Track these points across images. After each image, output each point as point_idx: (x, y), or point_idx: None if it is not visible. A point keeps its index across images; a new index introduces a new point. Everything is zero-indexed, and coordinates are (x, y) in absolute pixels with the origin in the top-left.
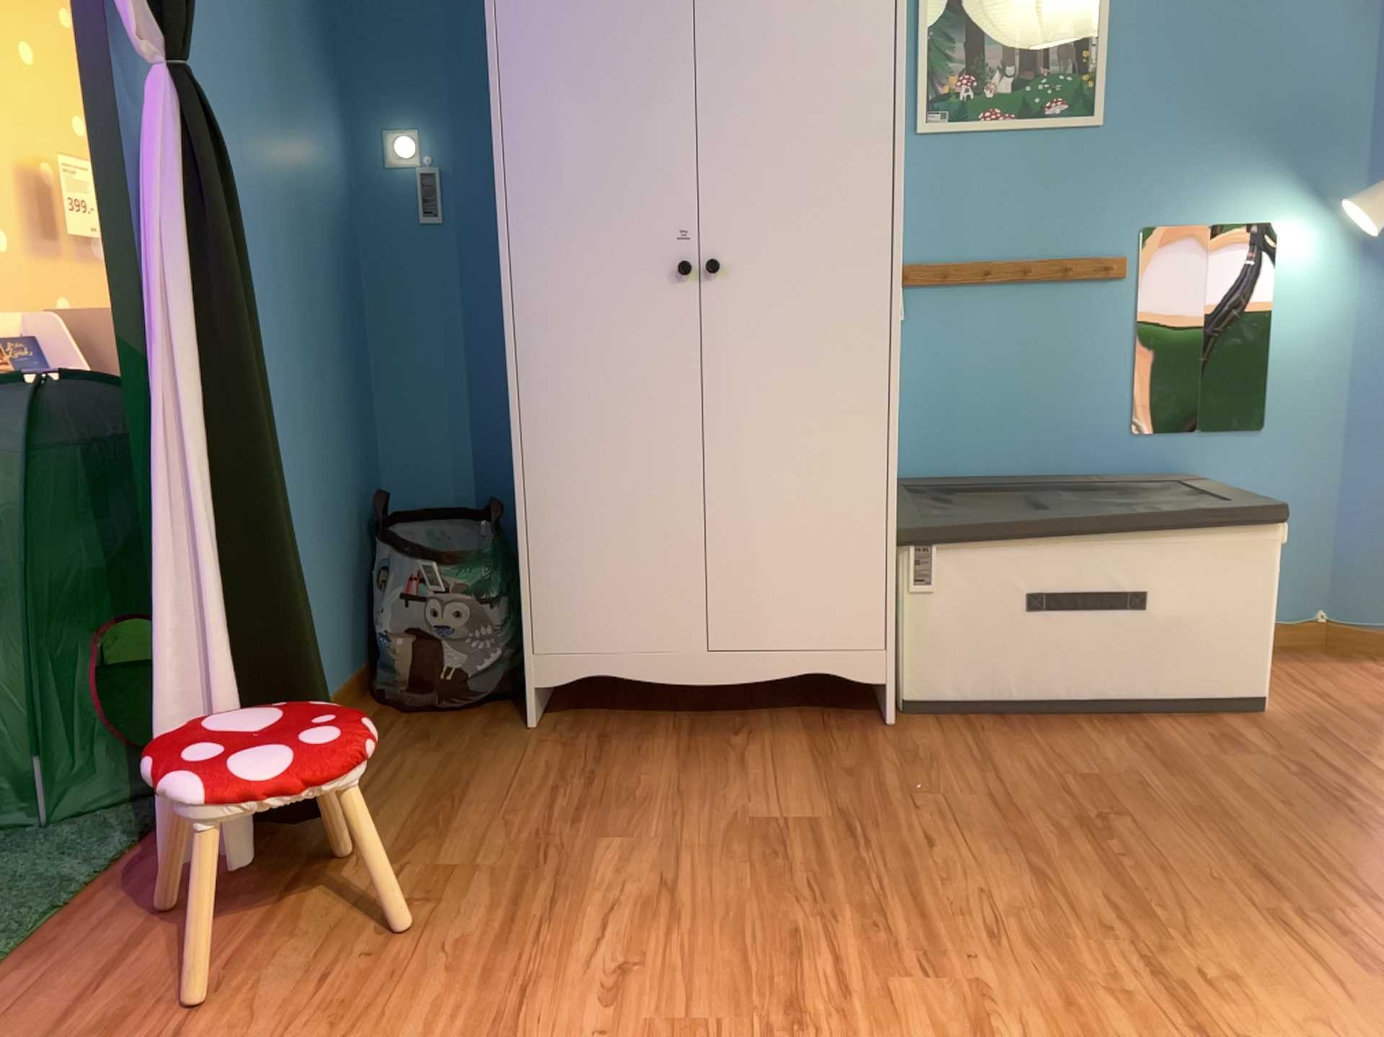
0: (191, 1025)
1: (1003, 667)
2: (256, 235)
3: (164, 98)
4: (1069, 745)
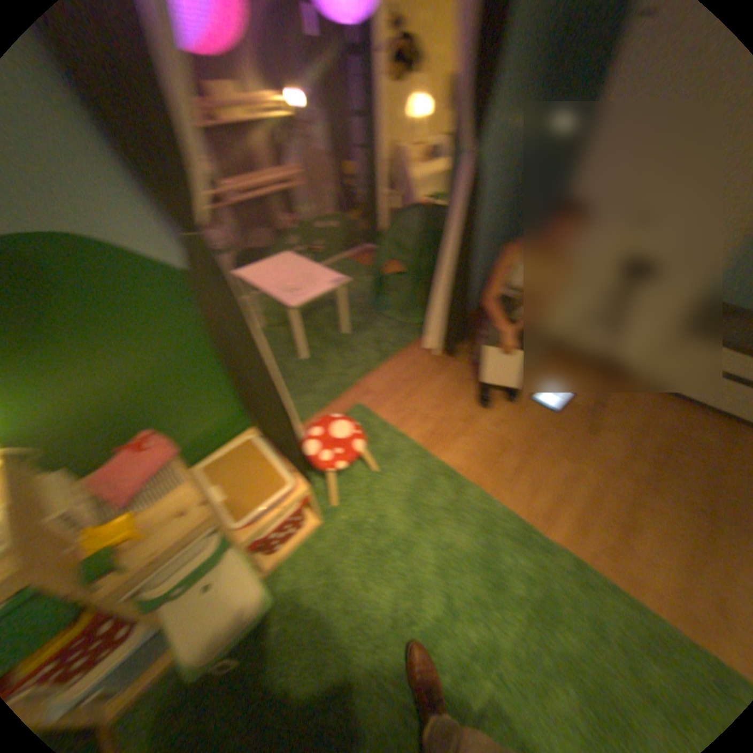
0: (422, 389)
1: (690, 388)
2: (492, 181)
3: (473, 151)
4: (693, 423)
